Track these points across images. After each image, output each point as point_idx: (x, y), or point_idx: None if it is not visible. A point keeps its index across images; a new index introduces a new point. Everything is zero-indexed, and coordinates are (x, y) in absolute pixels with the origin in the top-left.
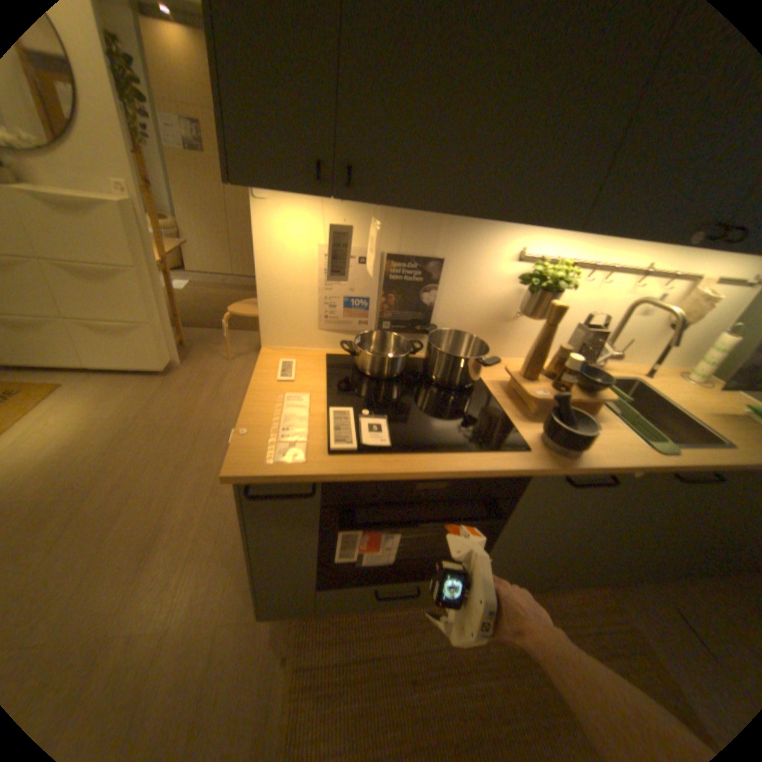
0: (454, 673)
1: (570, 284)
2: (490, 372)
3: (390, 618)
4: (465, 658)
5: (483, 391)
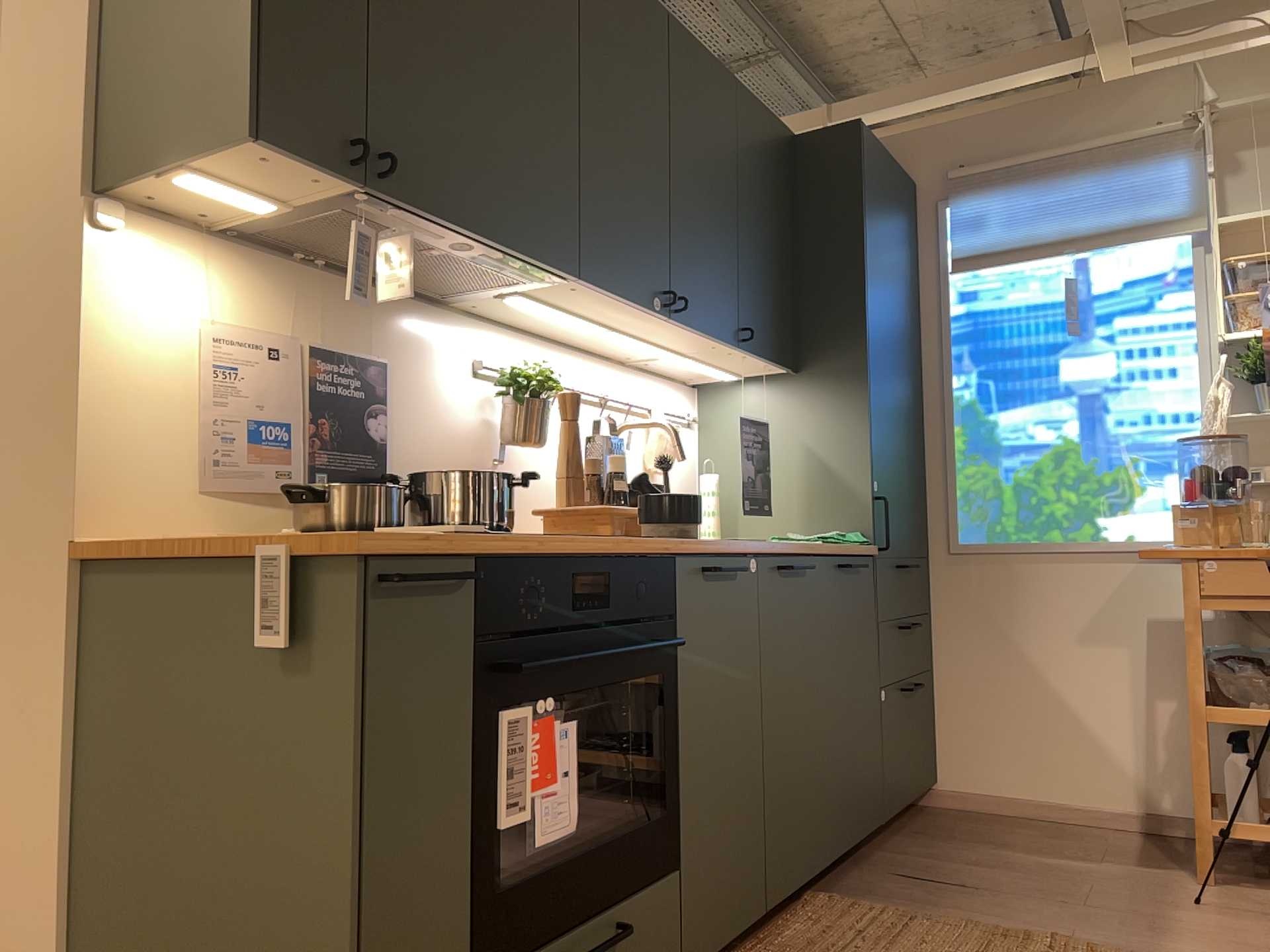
0: None
1: (550, 397)
2: None
3: None
4: None
5: None
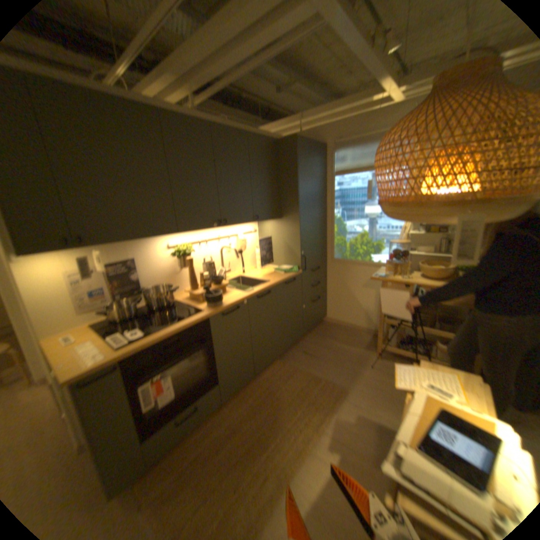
0: (232, 434)
1: (192, 251)
2: (180, 296)
3: (192, 441)
4: (234, 425)
5: (179, 303)
